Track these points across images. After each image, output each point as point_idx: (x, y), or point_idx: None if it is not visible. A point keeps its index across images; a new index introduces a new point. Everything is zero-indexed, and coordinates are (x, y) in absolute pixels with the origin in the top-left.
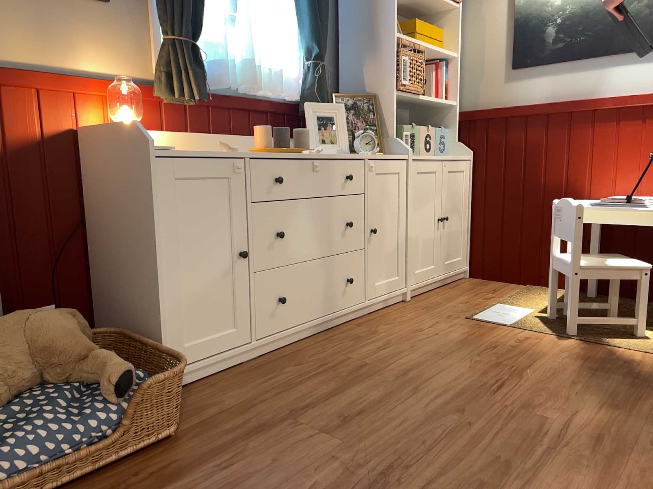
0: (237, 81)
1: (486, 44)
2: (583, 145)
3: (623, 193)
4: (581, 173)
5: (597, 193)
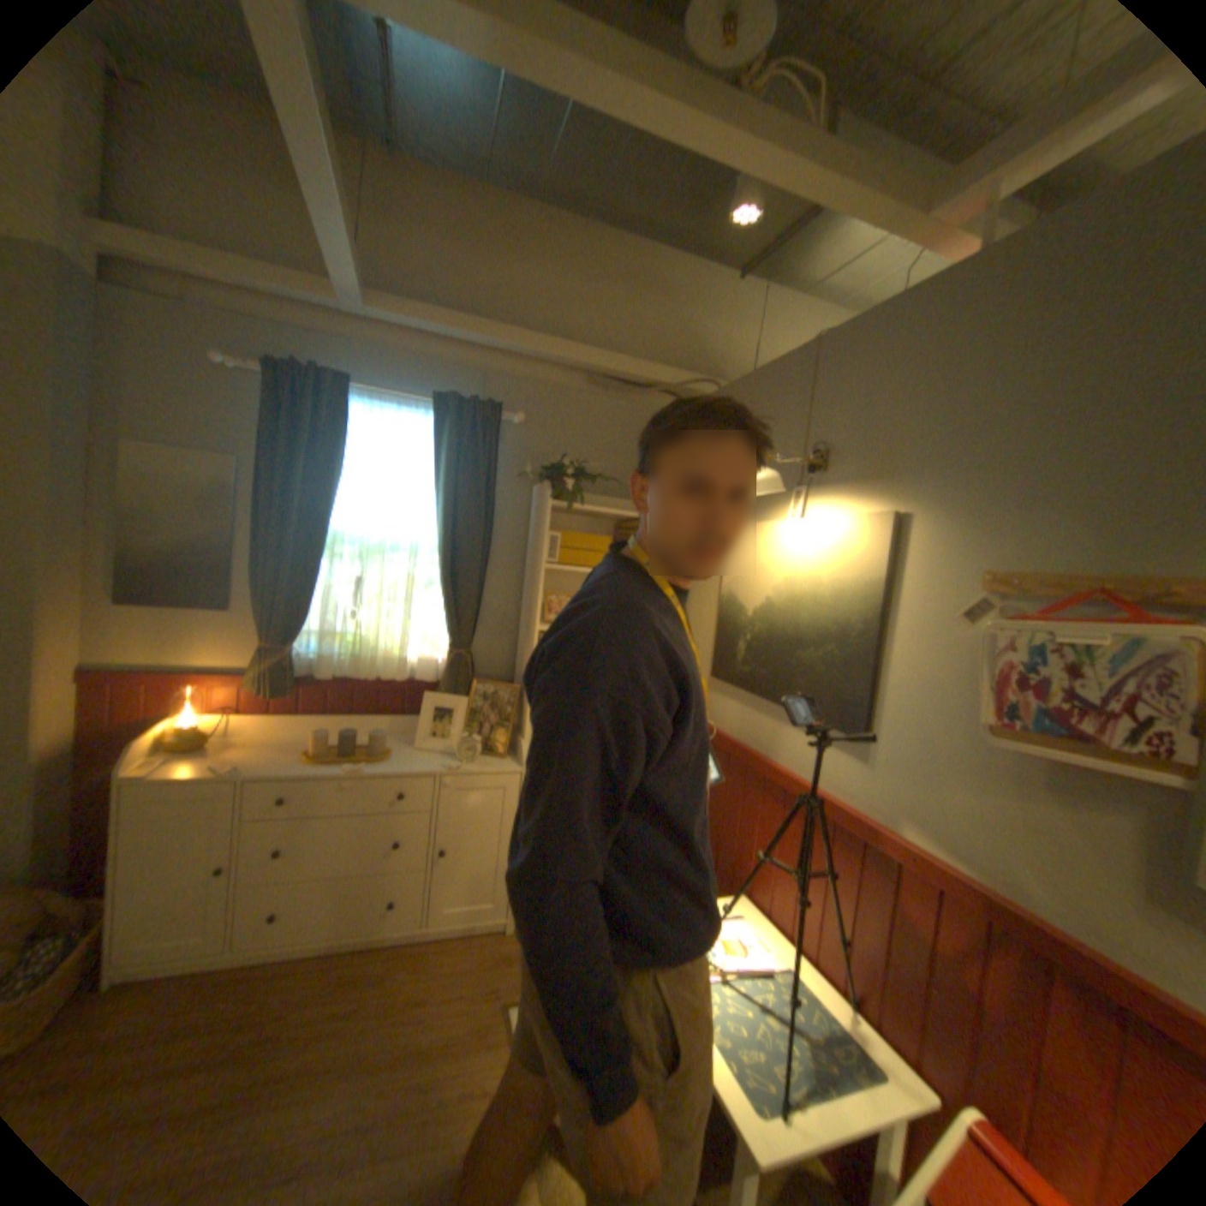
0: (353, 670)
1: (700, 634)
2: (754, 818)
3: (781, 920)
4: (748, 858)
5: (759, 898)
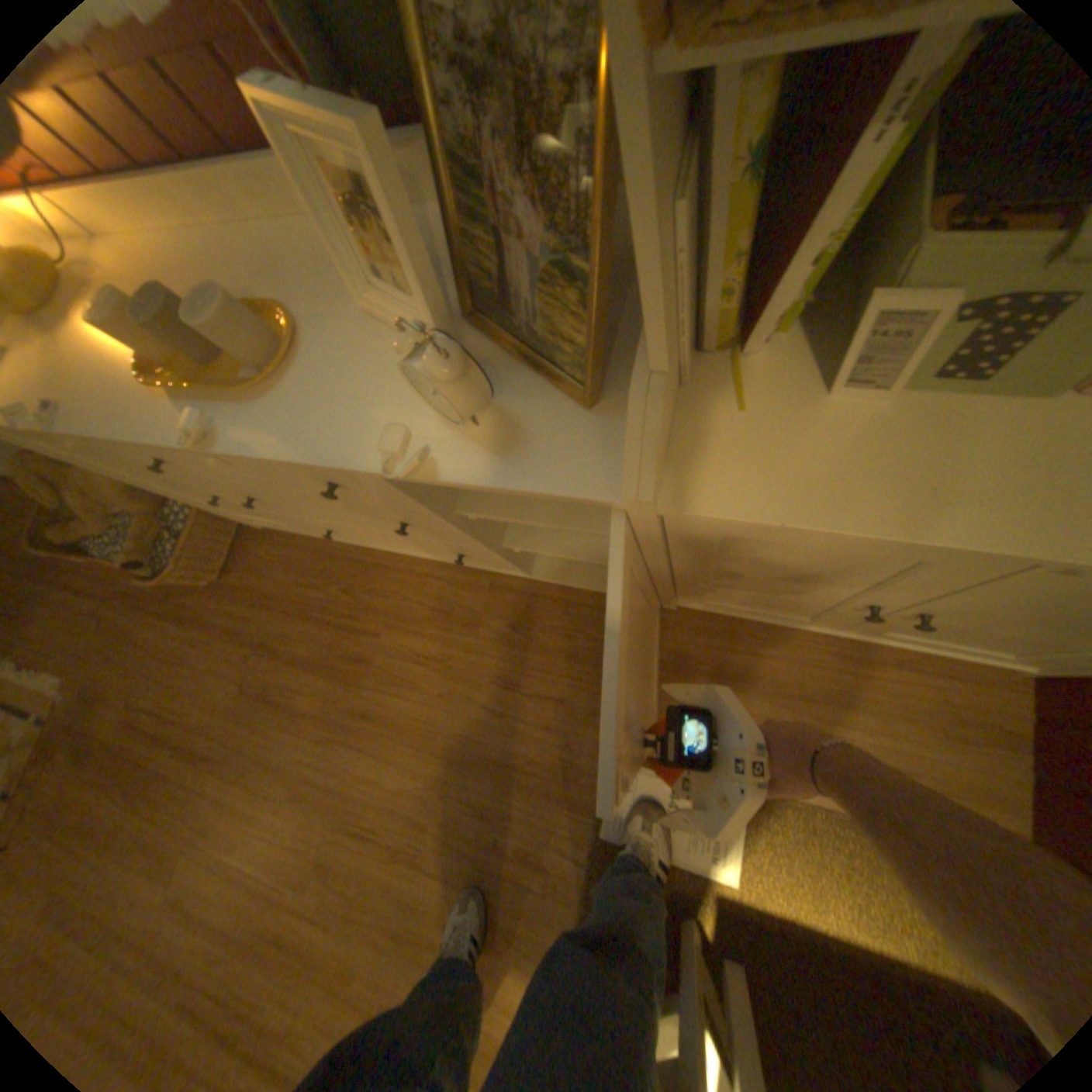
0: None
1: None
2: None
3: None
4: None
5: None
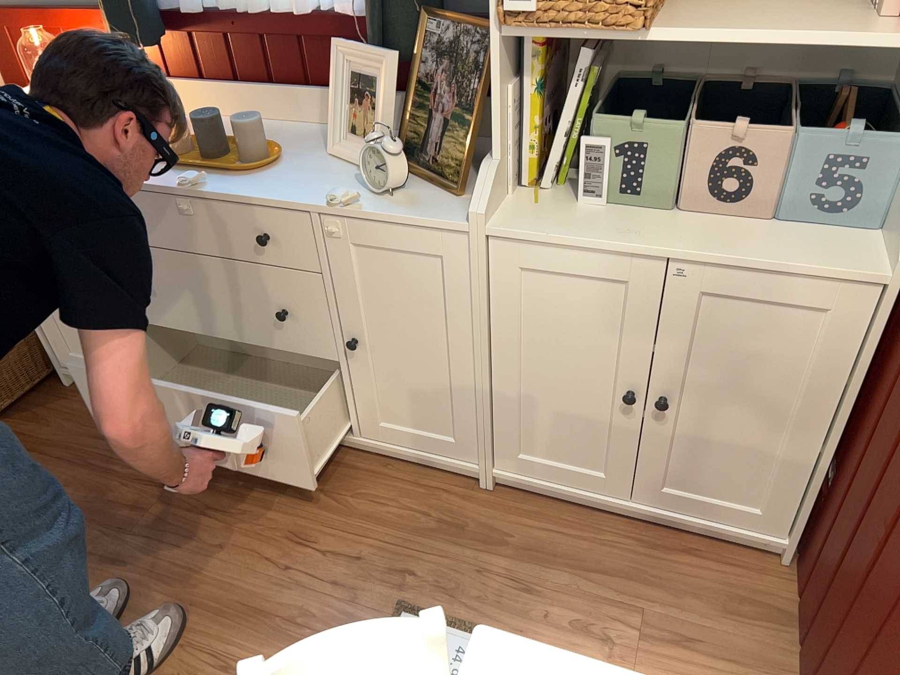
0: None
1: None
2: None
3: None
4: None
5: None
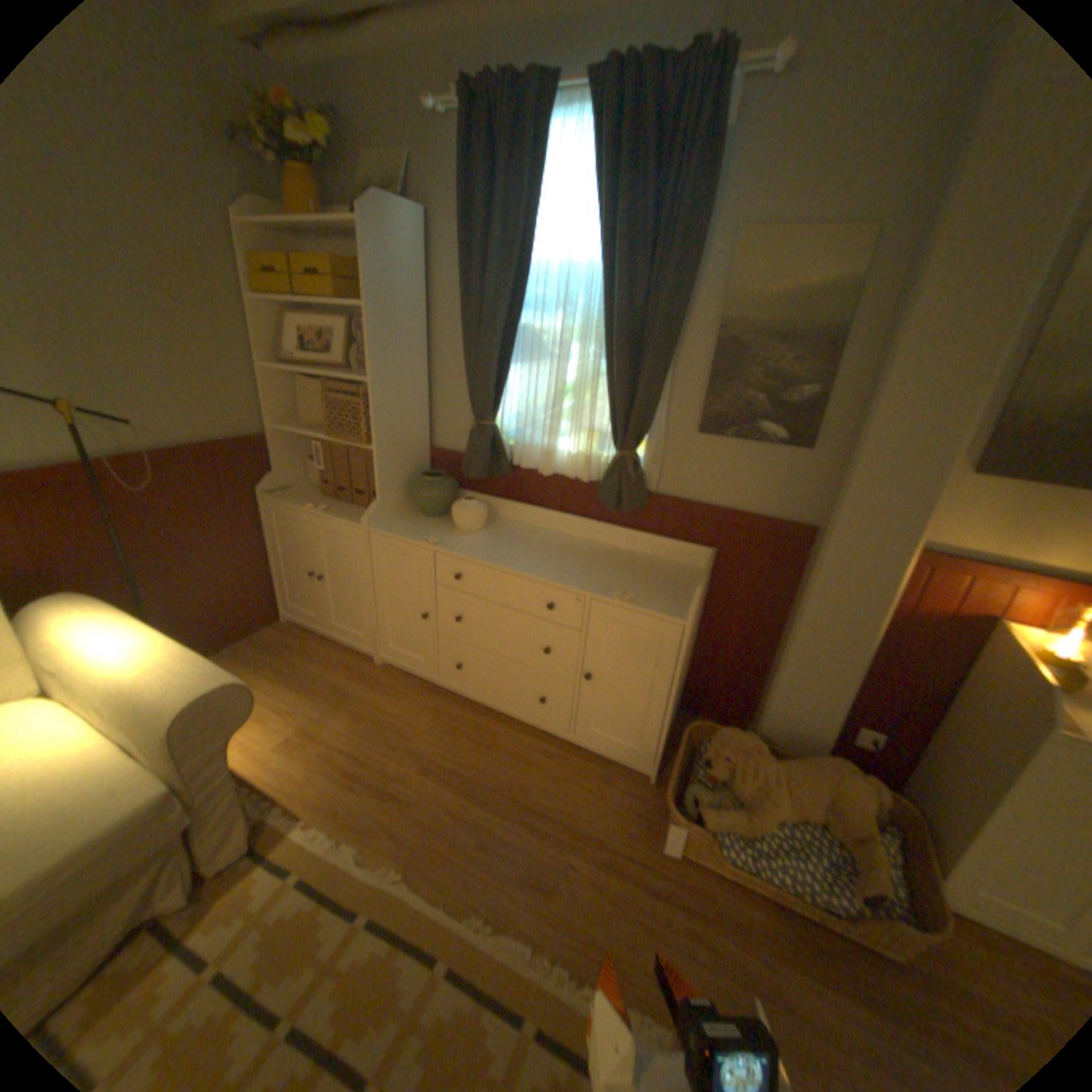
0: None
1: None
2: None
3: None
4: None
5: None
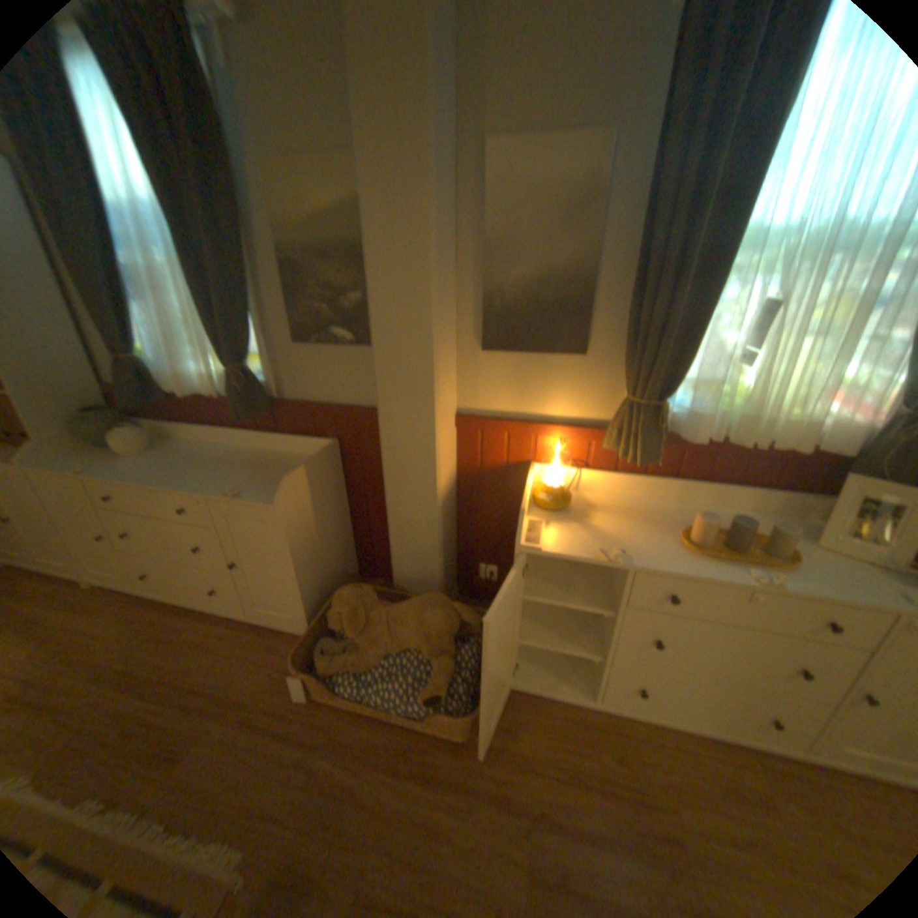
0: (732, 431)
1: None
2: None
3: None
4: None
5: None
